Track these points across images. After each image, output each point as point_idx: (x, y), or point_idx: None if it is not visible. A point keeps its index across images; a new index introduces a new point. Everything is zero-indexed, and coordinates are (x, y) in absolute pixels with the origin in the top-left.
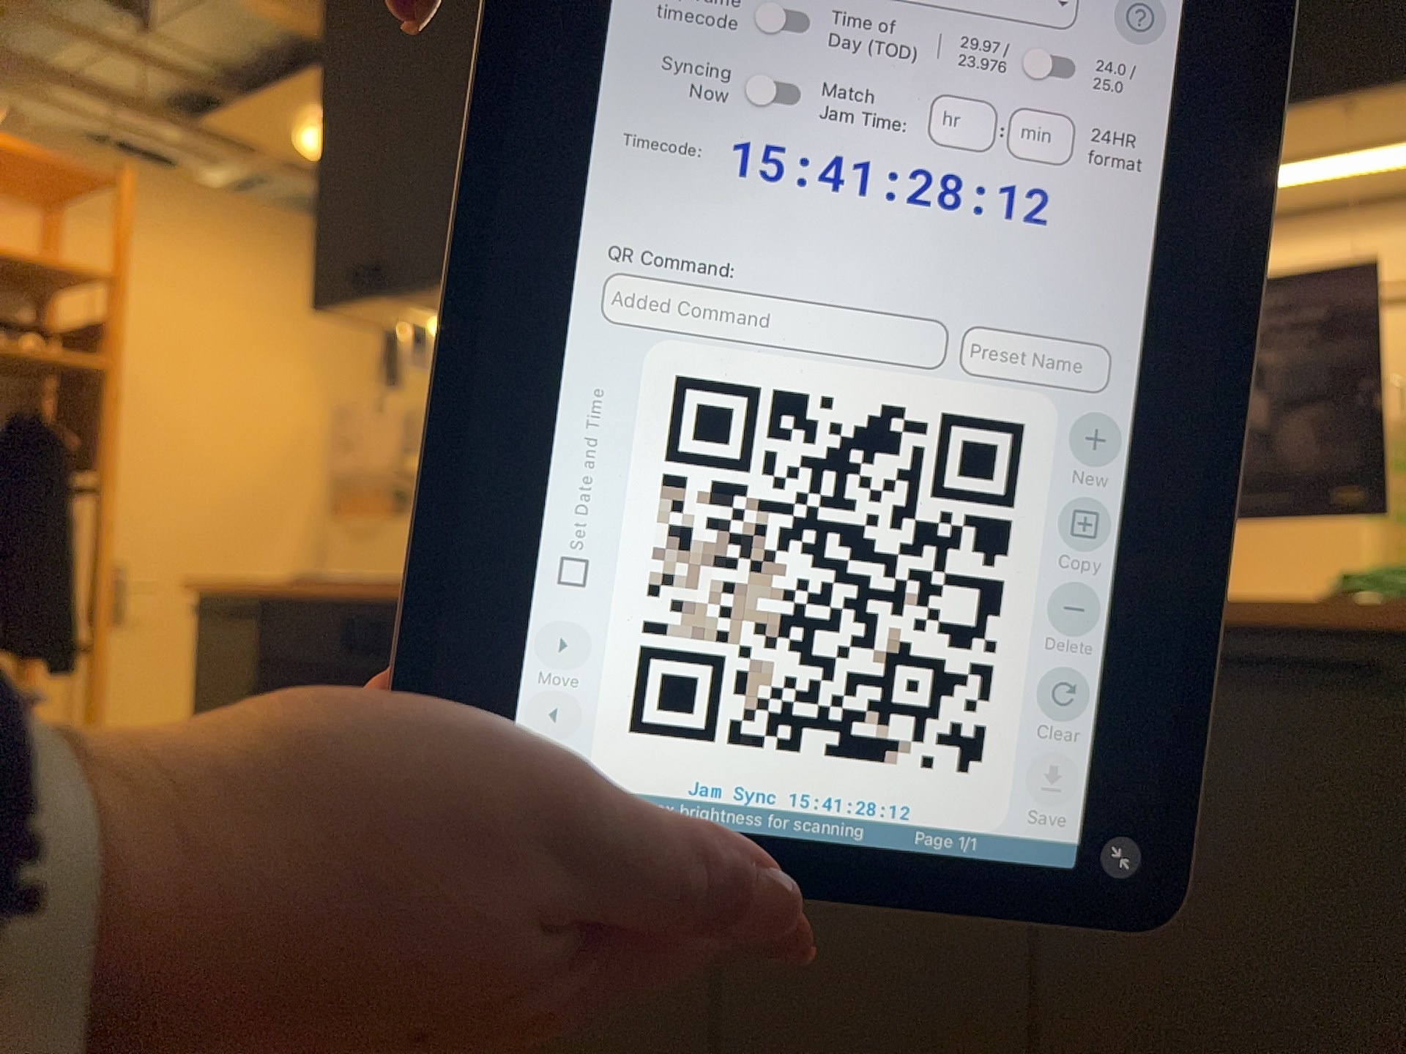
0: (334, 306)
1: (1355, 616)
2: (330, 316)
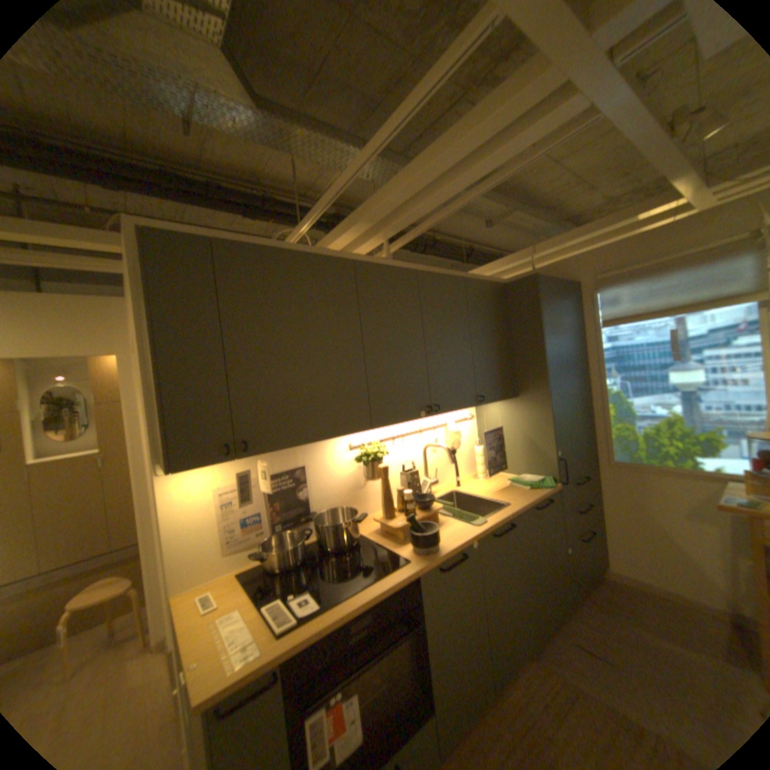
0: (189, 467)
1: (549, 494)
2: (172, 472)
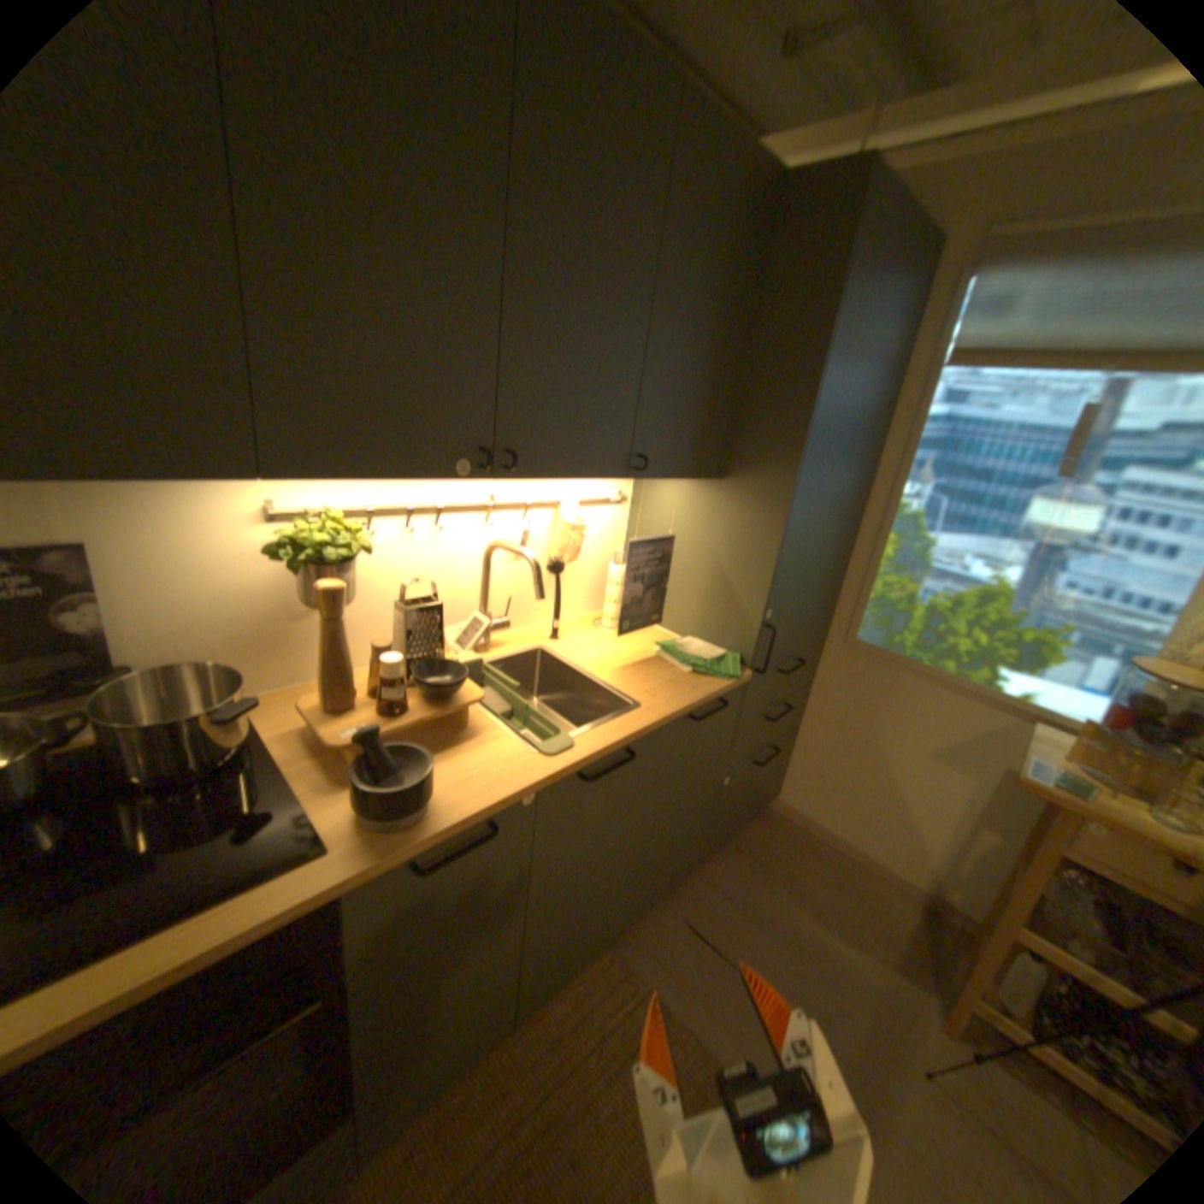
0: None
1: (724, 691)
2: None
